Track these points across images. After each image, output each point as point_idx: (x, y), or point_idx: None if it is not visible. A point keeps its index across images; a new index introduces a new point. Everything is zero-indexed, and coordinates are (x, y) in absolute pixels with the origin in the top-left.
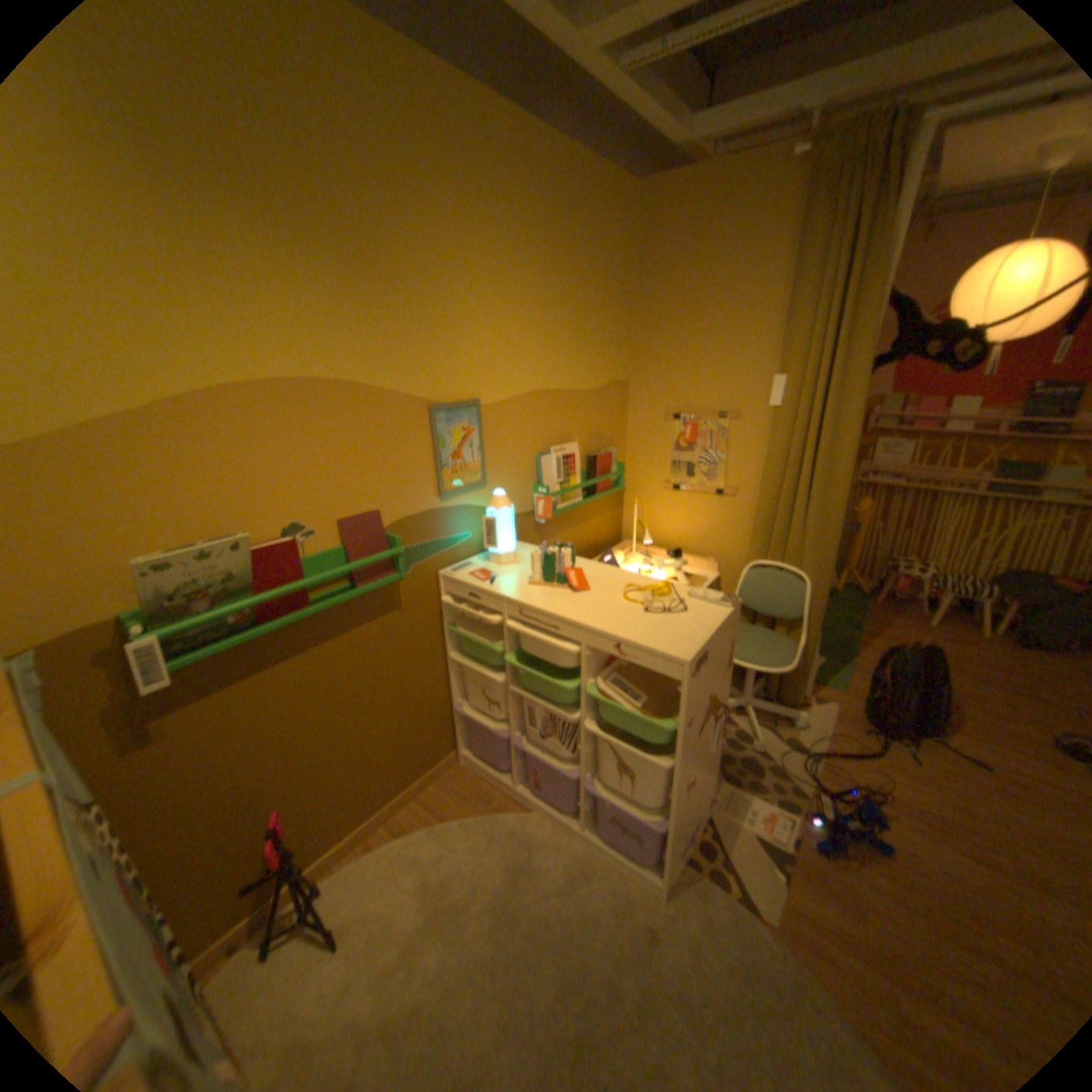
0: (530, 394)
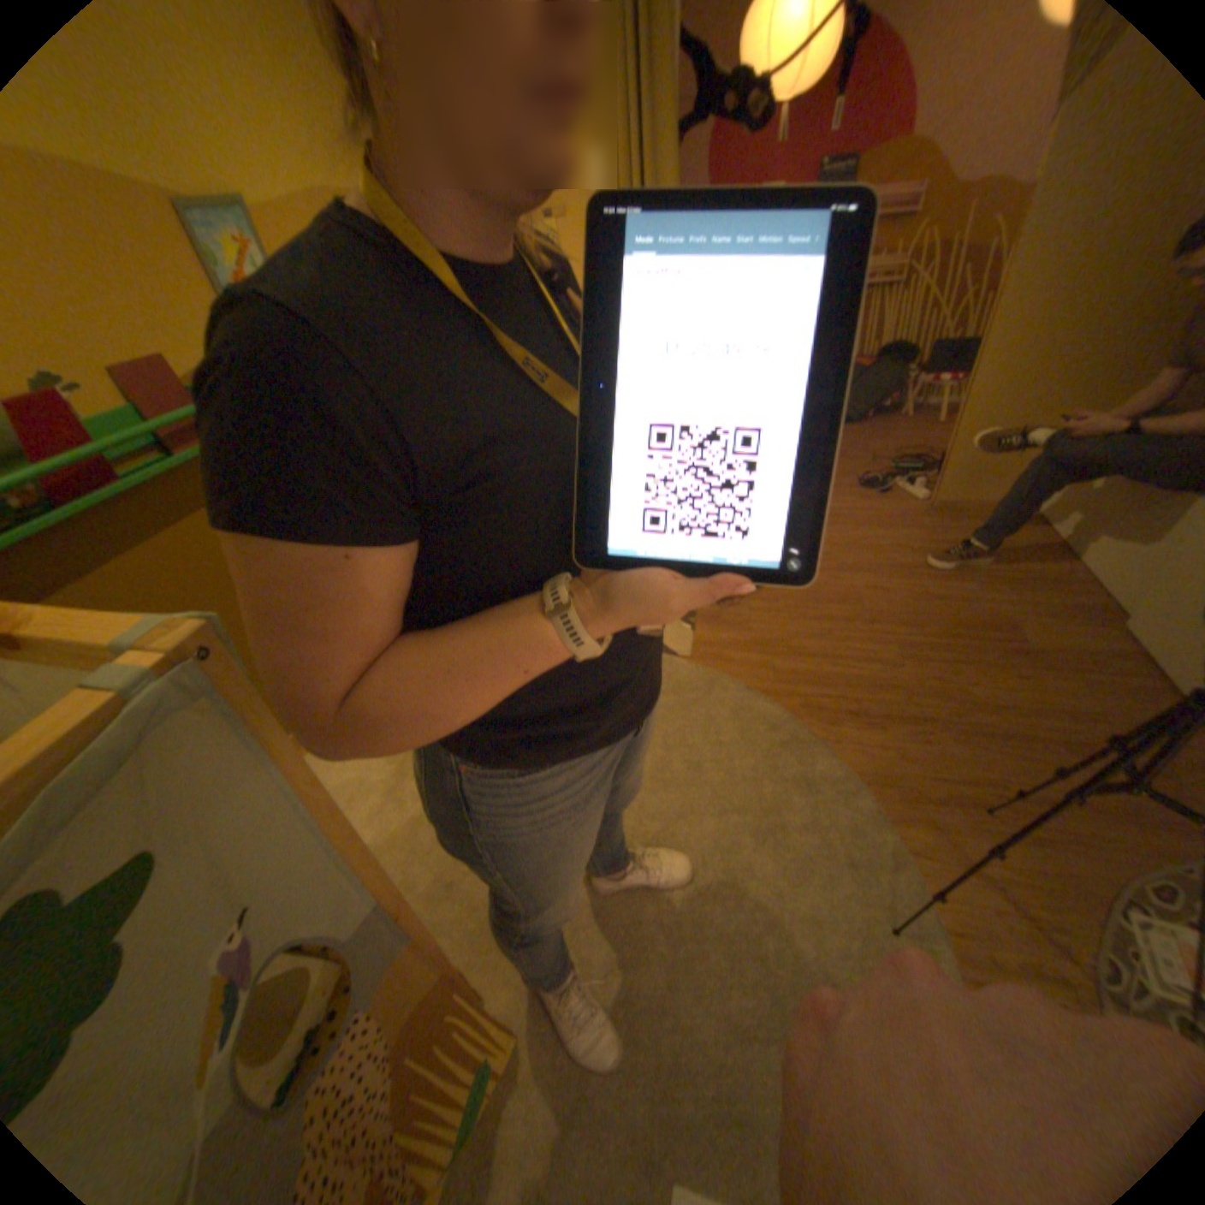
0: (305, 189)
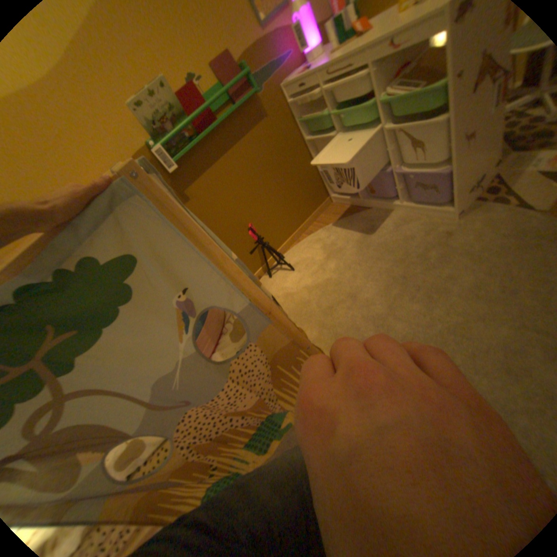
0: None
